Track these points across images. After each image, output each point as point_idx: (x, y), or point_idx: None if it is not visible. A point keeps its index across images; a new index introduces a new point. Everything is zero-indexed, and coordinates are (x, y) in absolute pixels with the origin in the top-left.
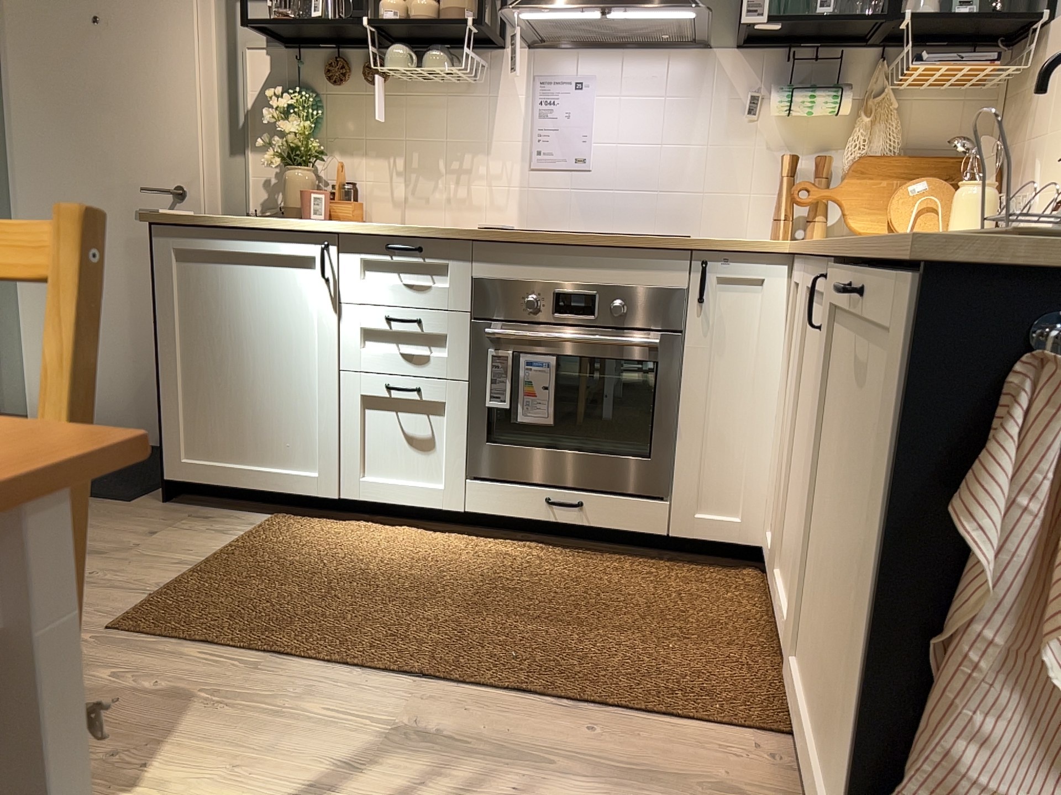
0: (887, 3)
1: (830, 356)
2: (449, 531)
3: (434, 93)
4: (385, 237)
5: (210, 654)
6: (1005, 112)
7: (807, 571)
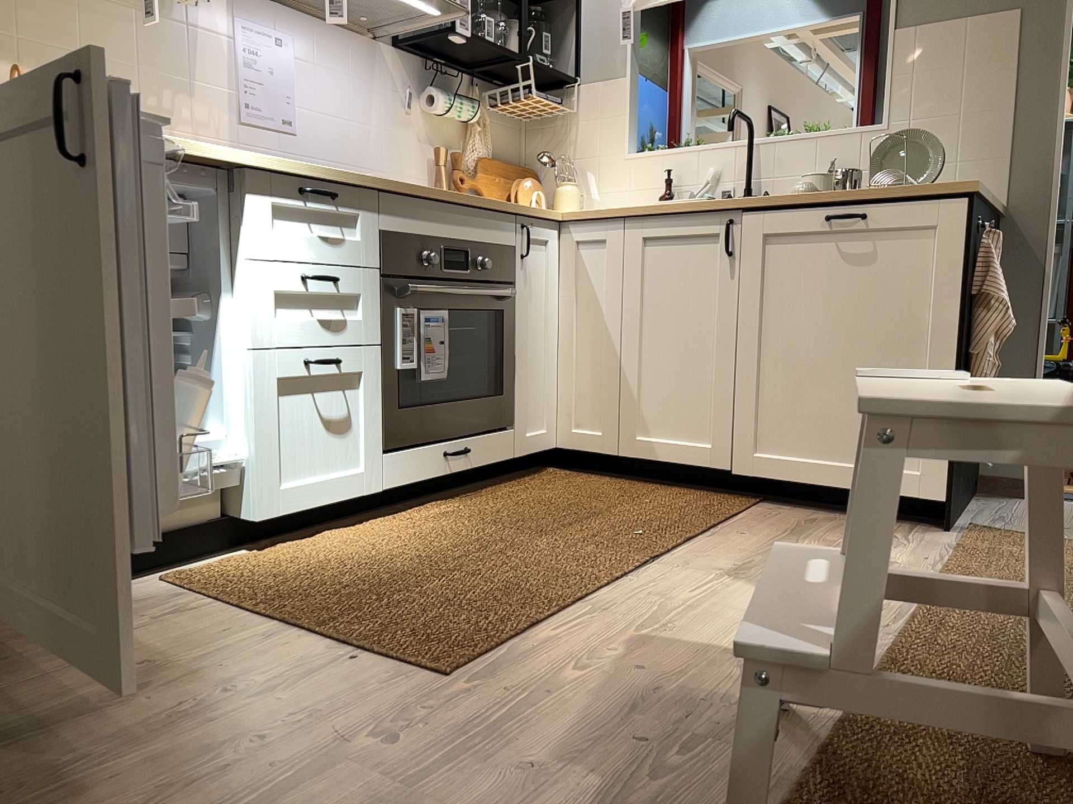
0: (523, 45)
1: (767, 260)
2: (351, 524)
3: (121, 2)
4: (301, 177)
5: (559, 627)
6: (541, 136)
7: (762, 393)
